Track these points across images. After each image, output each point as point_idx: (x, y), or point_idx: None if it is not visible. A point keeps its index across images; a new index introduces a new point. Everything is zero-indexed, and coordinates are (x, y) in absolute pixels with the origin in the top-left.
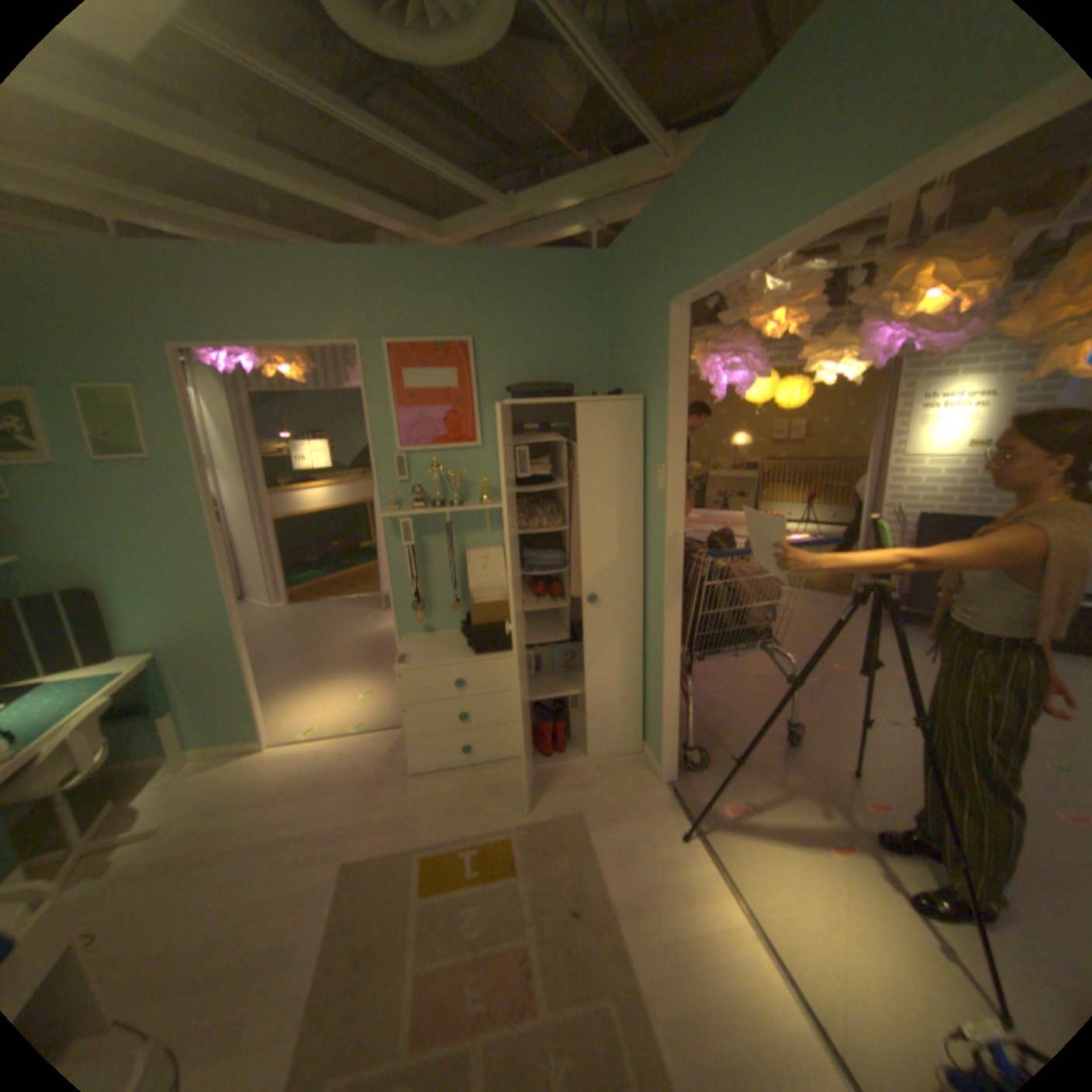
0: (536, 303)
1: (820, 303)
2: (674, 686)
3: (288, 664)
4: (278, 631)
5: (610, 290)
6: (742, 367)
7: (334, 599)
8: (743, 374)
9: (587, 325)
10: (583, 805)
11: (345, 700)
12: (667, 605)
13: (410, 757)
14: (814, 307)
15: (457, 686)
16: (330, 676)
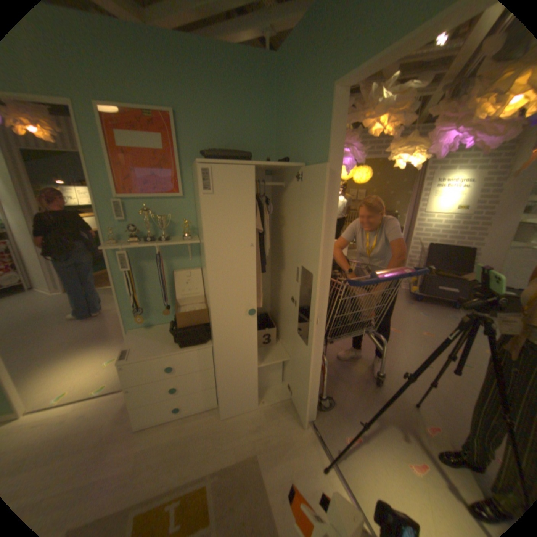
0: (224, 87)
1: (411, 112)
2: (318, 367)
3: (54, 339)
4: (52, 313)
5: (278, 83)
6: (350, 155)
7: (95, 289)
8: (350, 159)
9: (261, 109)
10: (257, 447)
11: (92, 368)
12: (317, 316)
13: (132, 421)
14: (409, 114)
15: (166, 372)
16: (84, 348)
